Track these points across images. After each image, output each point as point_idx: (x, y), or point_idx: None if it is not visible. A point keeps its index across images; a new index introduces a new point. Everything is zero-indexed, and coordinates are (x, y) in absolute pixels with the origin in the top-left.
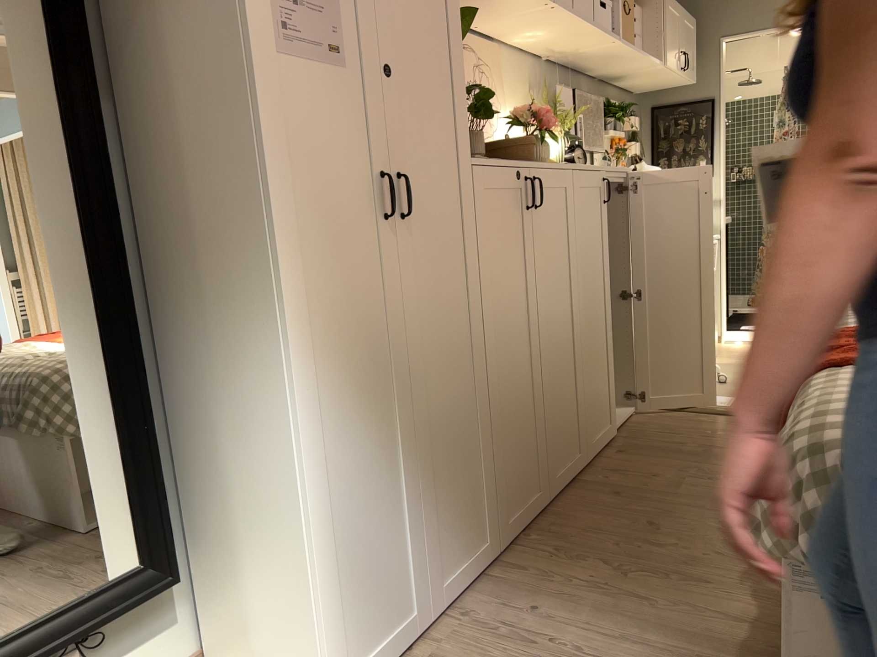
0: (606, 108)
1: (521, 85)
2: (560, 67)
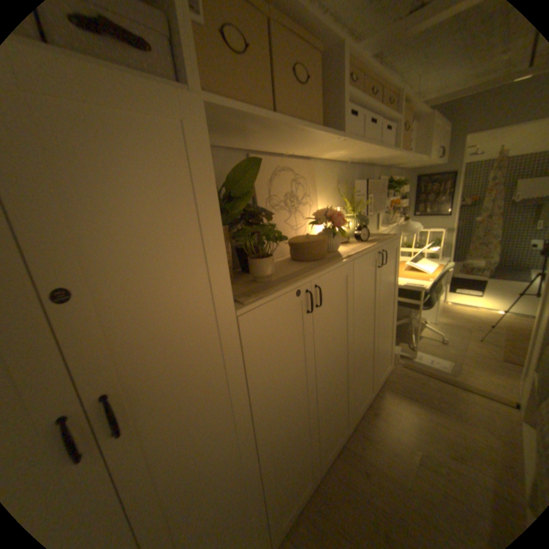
0: (389, 183)
1: (331, 182)
2: (360, 164)
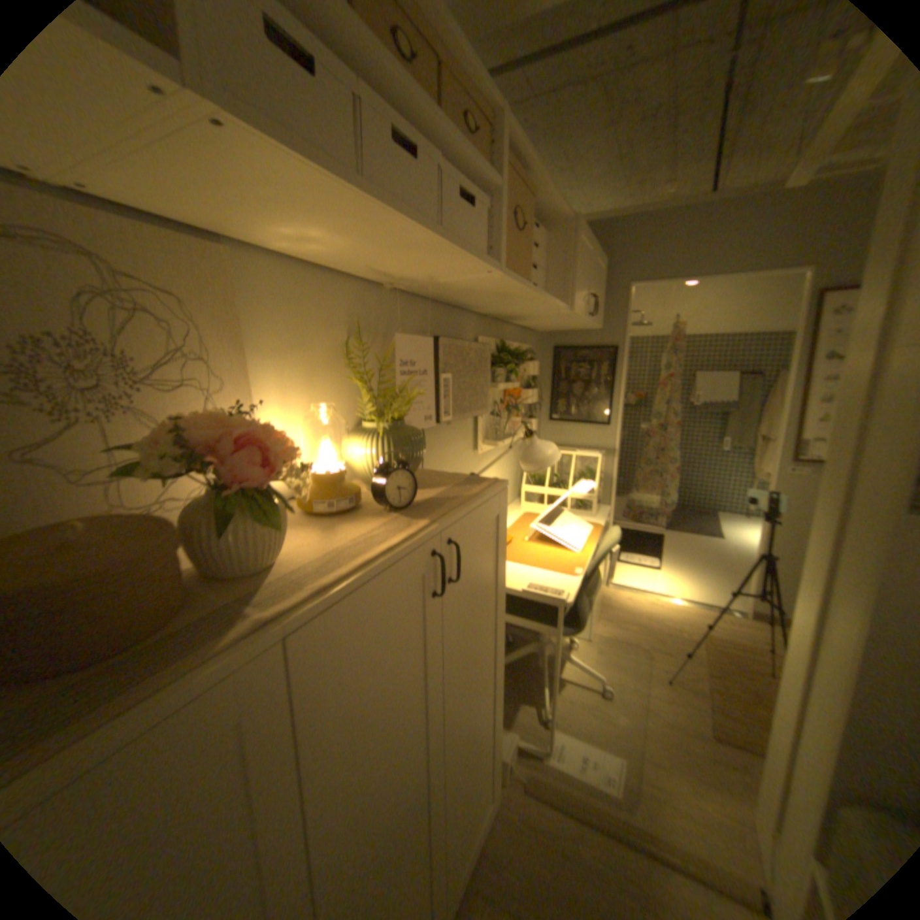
0: (497, 352)
1: (322, 326)
2: (425, 297)
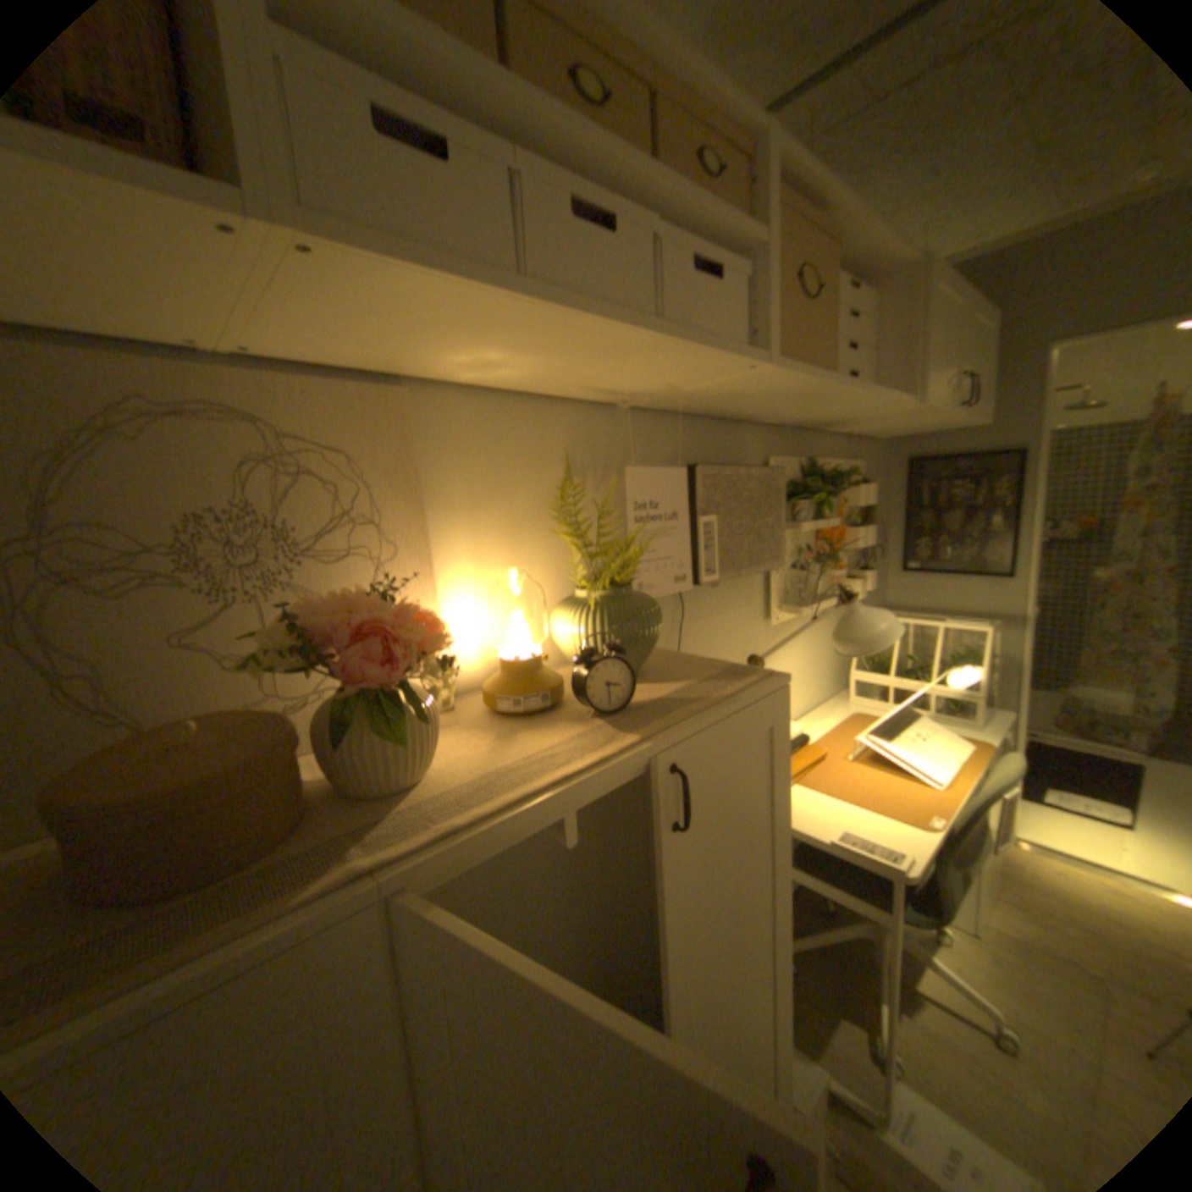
0: (799, 477)
1: (528, 469)
2: (679, 414)
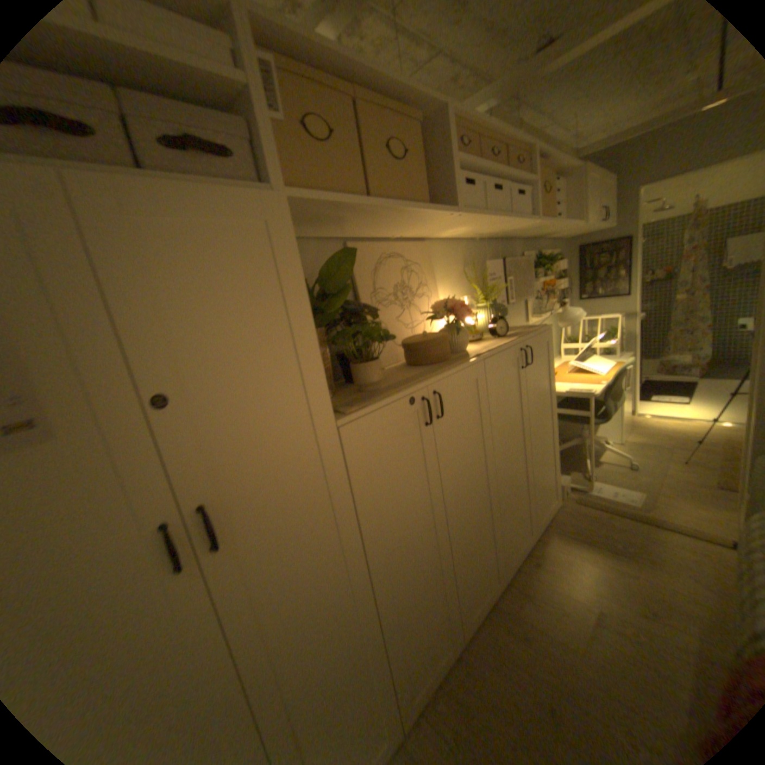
0: (537, 260)
1: (454, 266)
2: (494, 239)
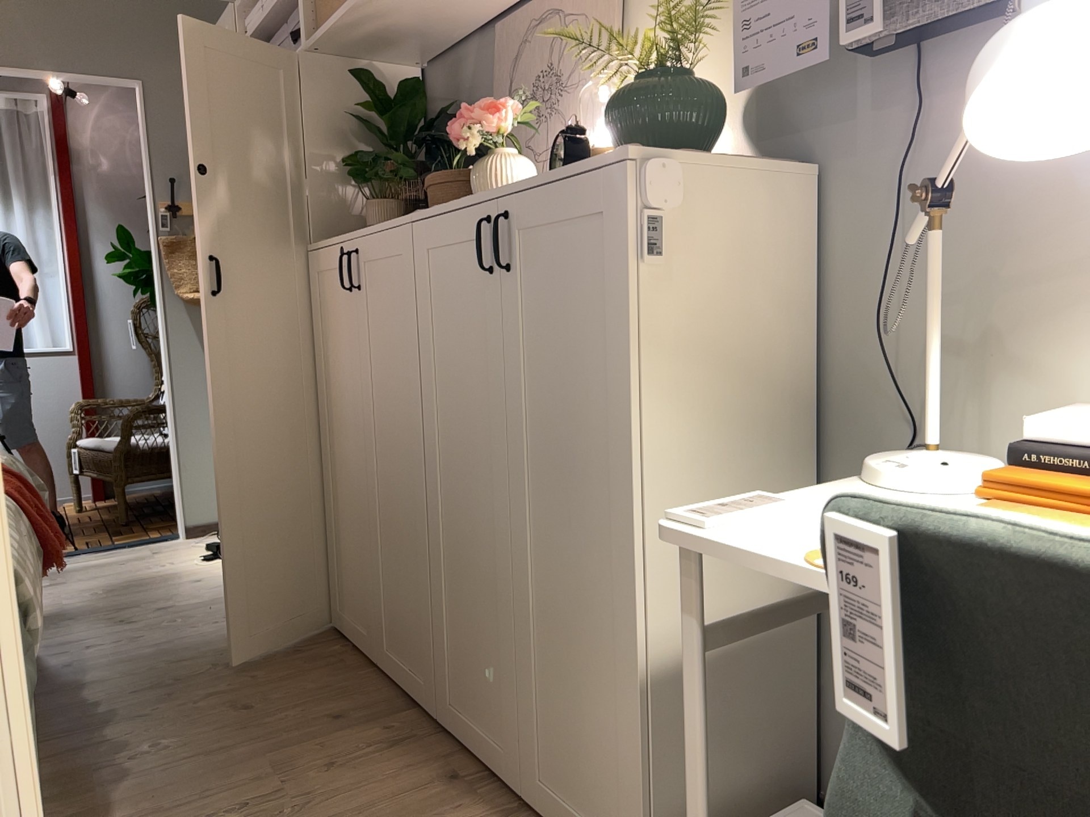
0: None
1: None
2: None
